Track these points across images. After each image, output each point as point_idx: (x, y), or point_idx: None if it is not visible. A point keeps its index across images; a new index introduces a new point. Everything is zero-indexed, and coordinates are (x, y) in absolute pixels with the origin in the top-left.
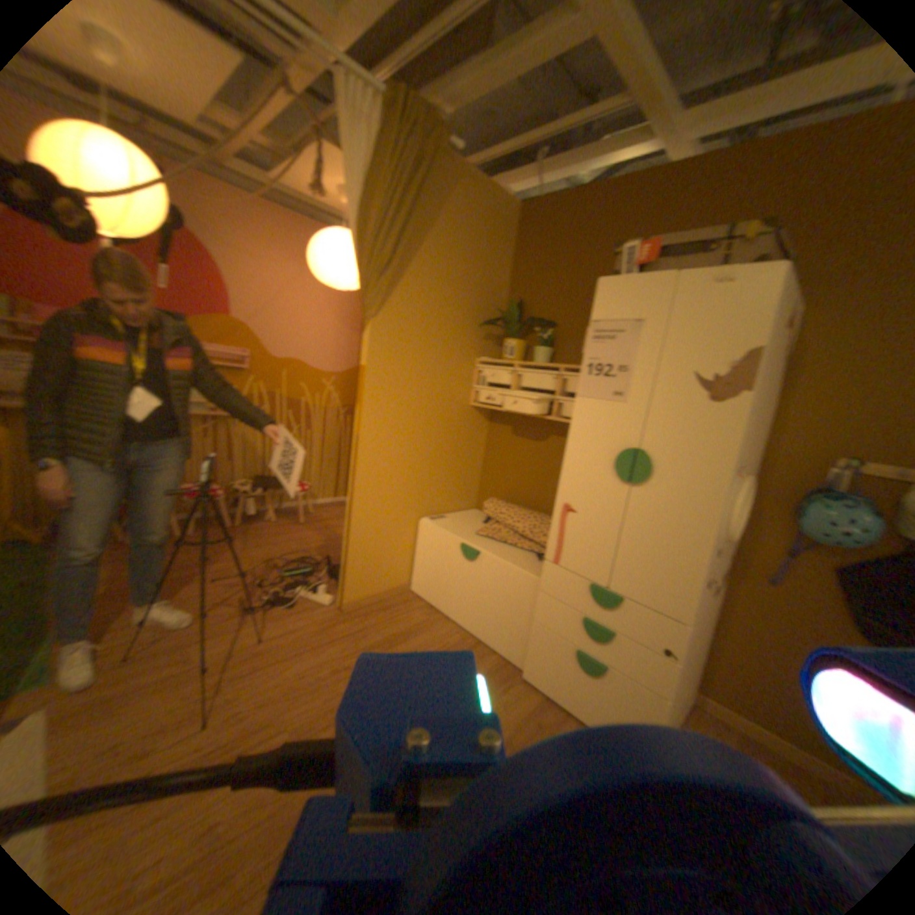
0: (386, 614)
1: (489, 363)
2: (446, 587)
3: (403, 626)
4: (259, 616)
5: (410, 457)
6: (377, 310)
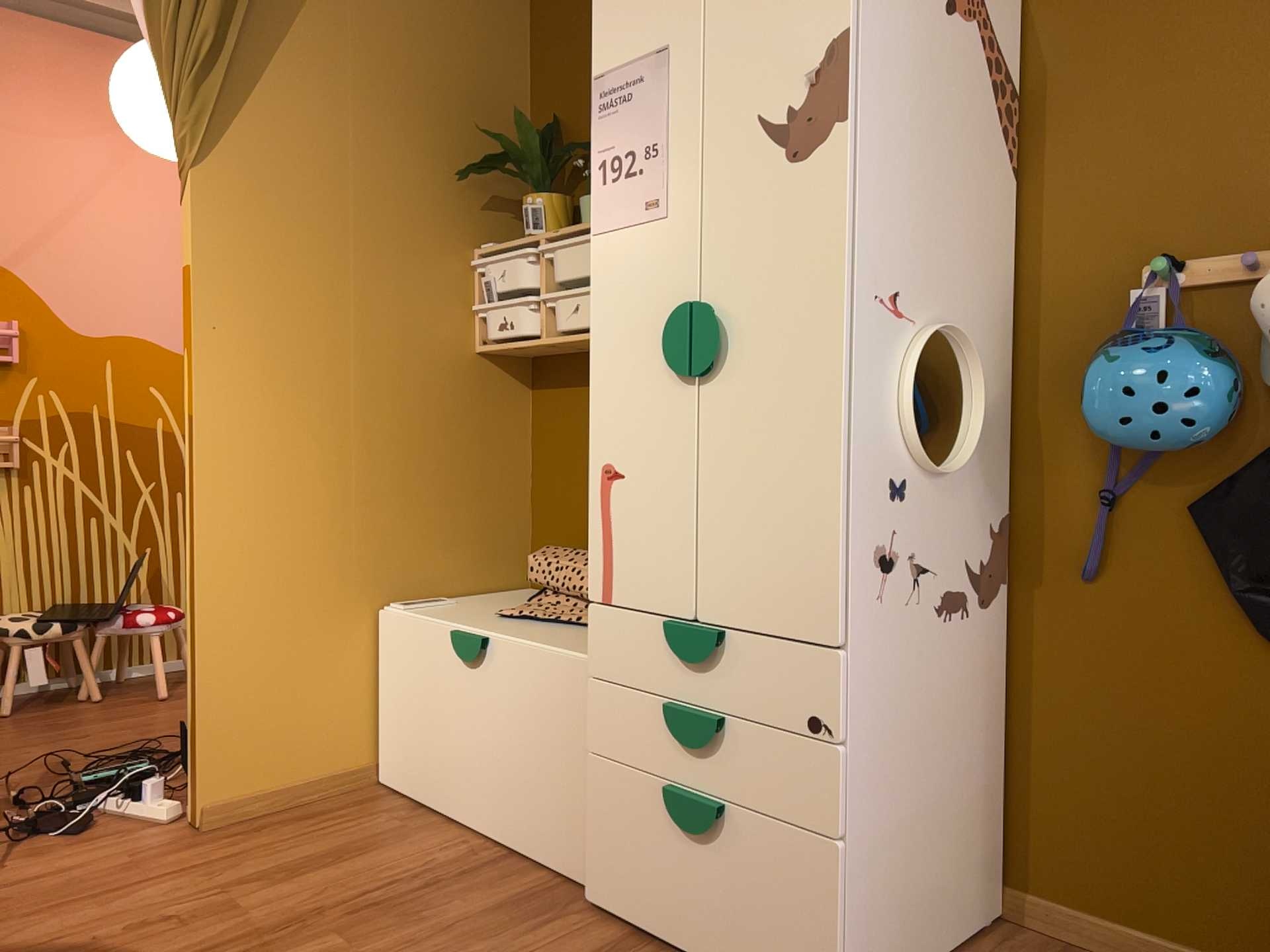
0: (304, 824)
1: (498, 249)
2: (440, 744)
3: (336, 840)
4: (0, 848)
5: (338, 462)
6: (213, 149)
